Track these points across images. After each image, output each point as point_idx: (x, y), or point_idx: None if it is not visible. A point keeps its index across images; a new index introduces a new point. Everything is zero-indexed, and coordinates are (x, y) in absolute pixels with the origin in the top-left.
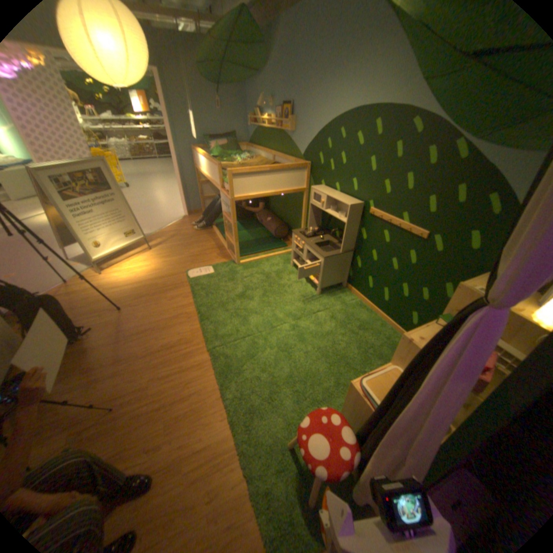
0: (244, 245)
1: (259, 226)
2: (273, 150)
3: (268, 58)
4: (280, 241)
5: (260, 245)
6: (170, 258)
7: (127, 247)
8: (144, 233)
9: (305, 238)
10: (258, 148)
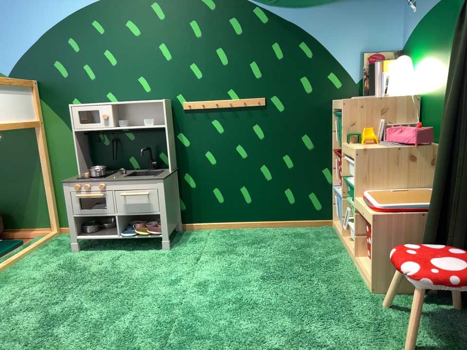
0: None
1: None
2: None
3: None
4: None
5: None
6: None
7: None
8: None
9: (98, 178)
10: None
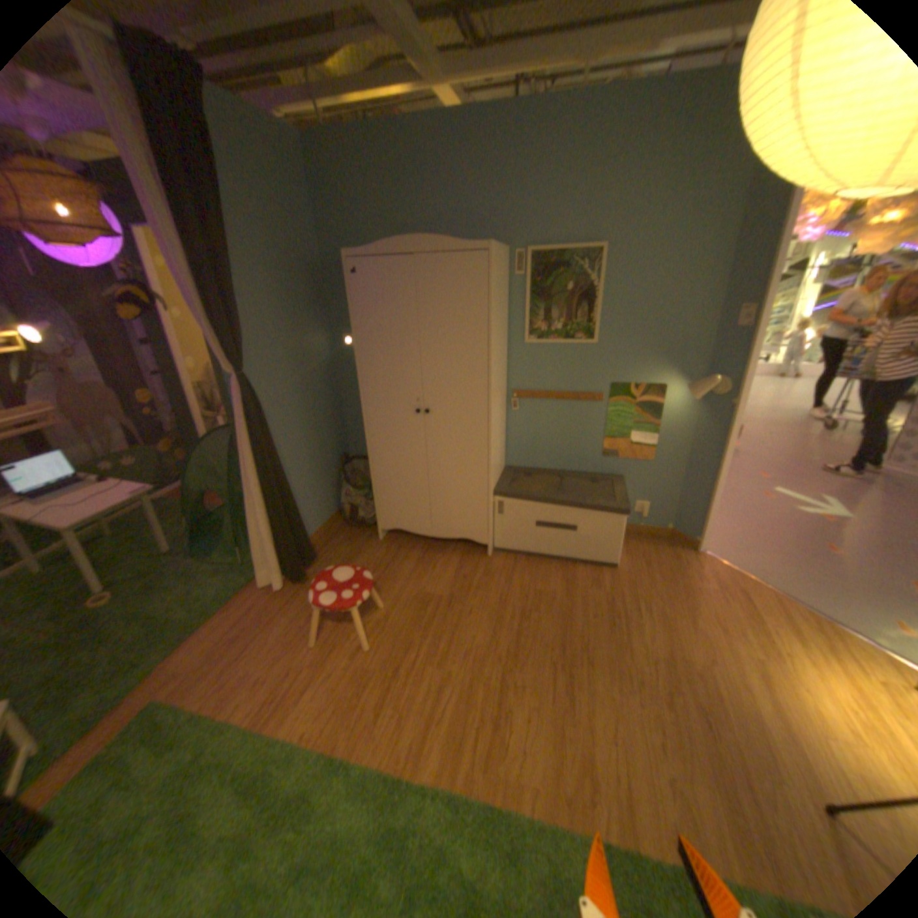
0: None
1: None
2: None
3: None
4: None
5: None
6: None
7: None
8: None
9: None
10: None
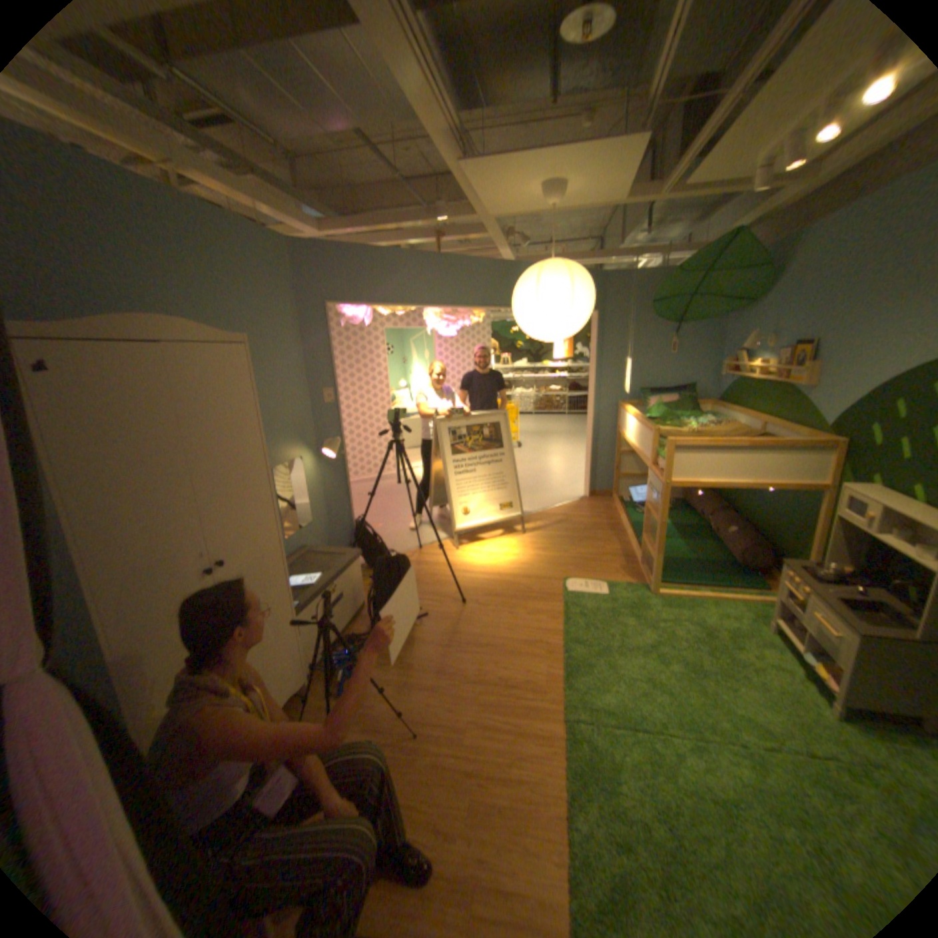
0: (675, 565)
1: (712, 538)
2: (764, 413)
3: (777, 281)
4: (754, 577)
5: (706, 573)
6: (547, 553)
7: (496, 524)
8: (521, 510)
9: (818, 582)
10: (734, 408)
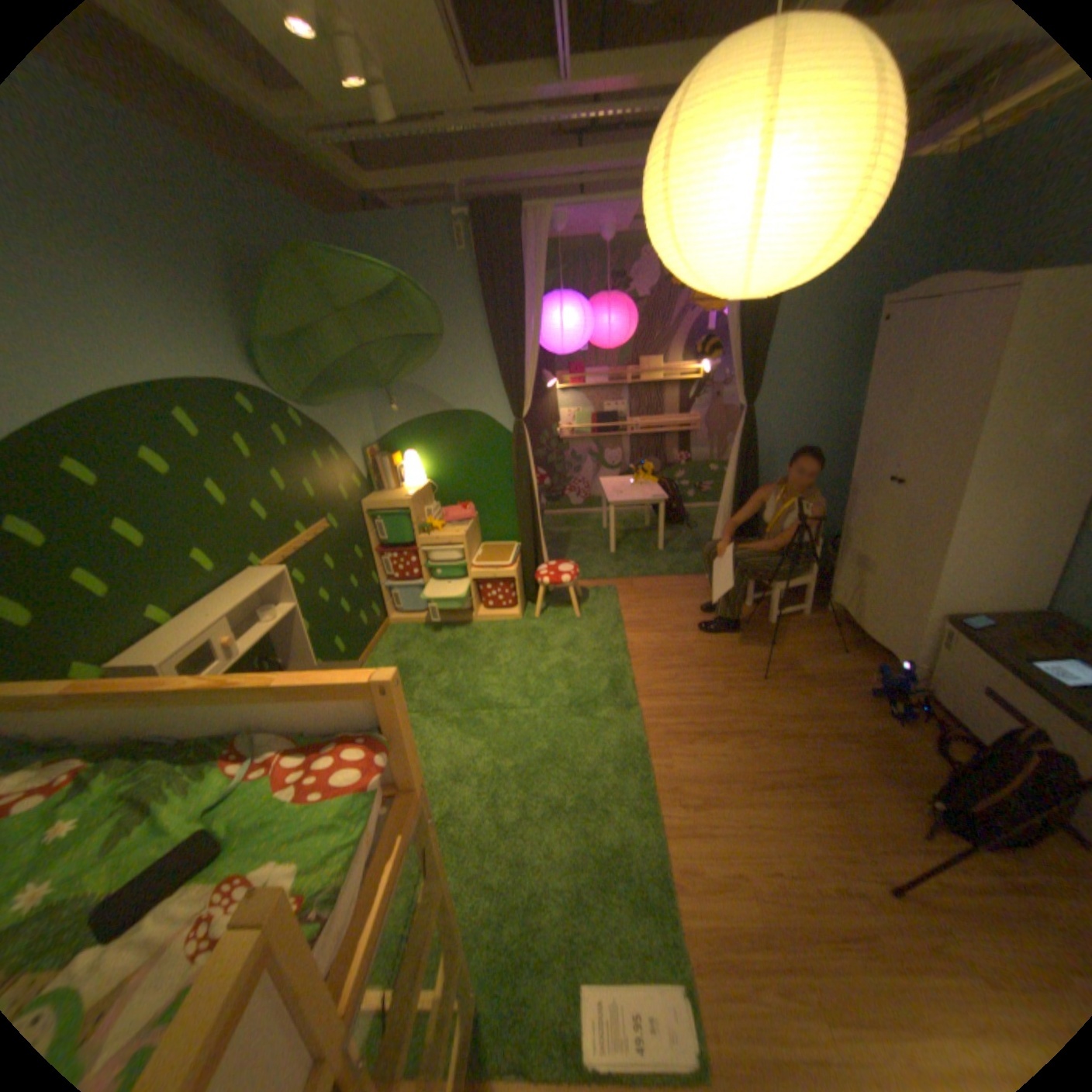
0: None
1: None
2: None
3: None
4: None
5: None
6: None
7: None
8: None
9: None
10: None
